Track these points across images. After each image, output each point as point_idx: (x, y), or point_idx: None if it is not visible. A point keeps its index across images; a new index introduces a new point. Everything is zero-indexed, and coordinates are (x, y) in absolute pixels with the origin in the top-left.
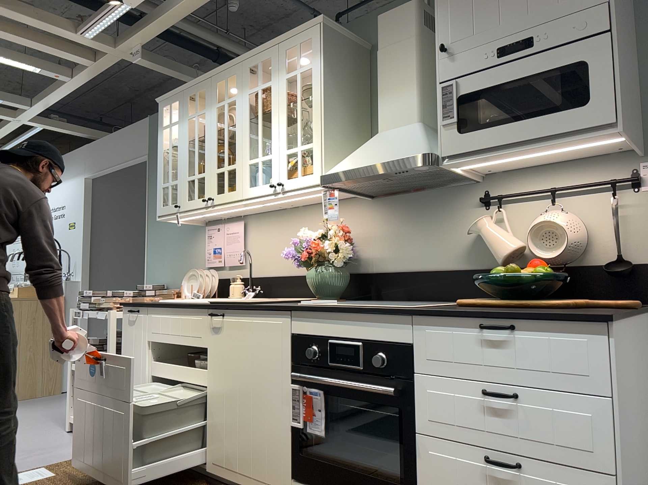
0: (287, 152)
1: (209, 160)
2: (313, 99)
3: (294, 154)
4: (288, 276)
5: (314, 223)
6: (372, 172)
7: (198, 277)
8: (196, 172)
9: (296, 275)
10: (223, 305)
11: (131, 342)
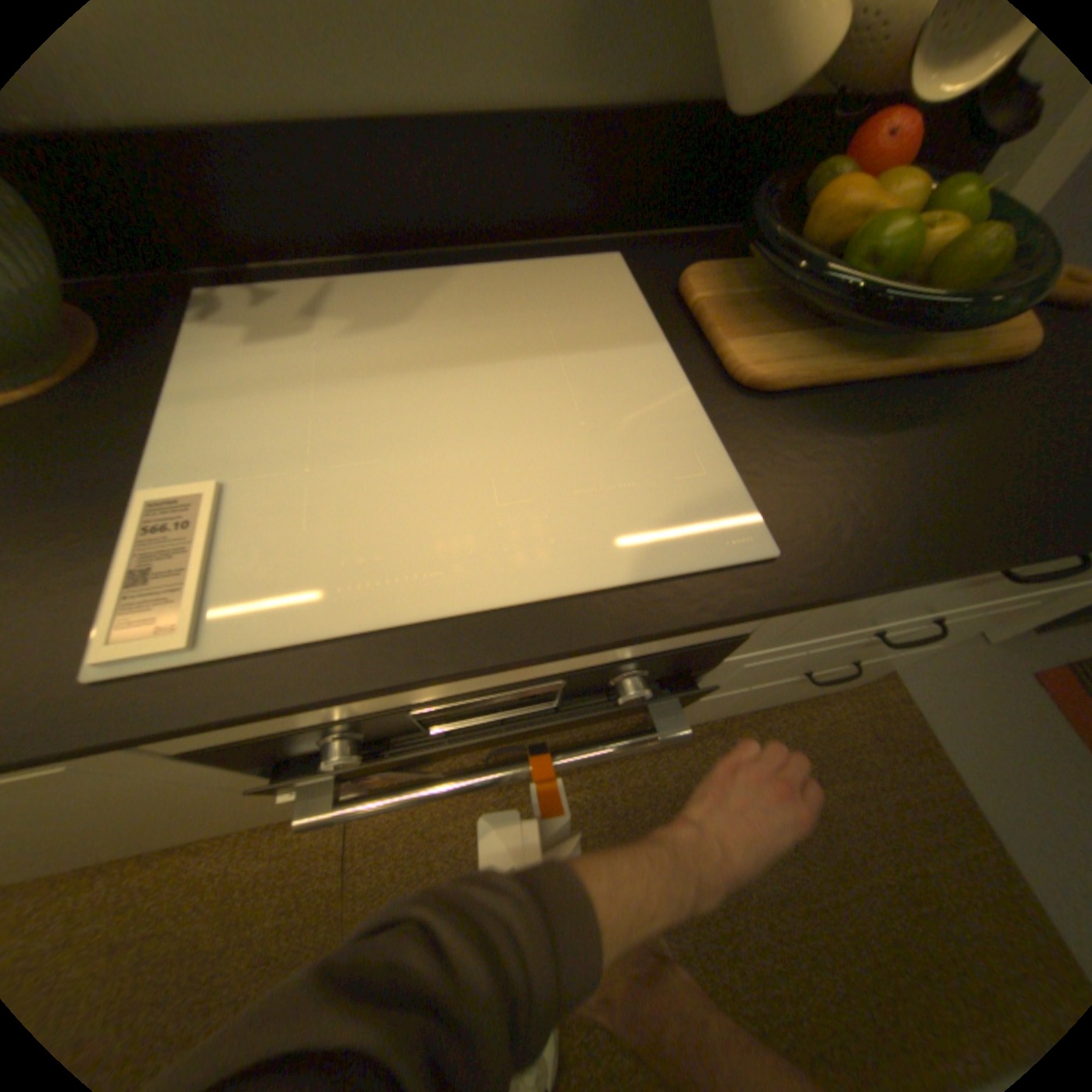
0: None
1: None
2: None
3: None
4: None
5: None
6: None
7: None
8: None
9: None
10: None
11: None
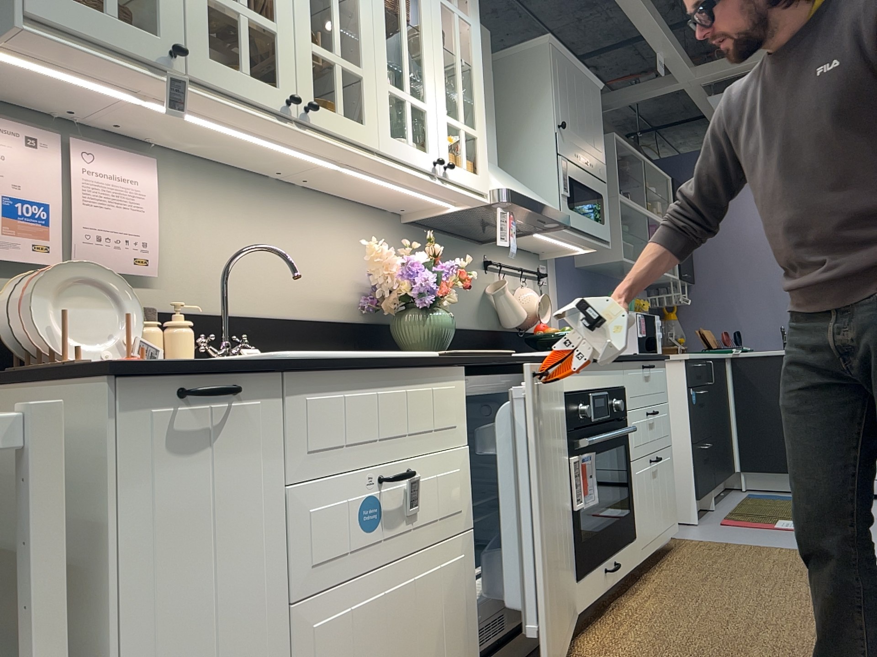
0: (449, 122)
1: (291, 6)
2: (476, 72)
3: (453, 131)
4: (282, 319)
5: (327, 230)
6: (545, 213)
7: (85, 293)
8: (243, 0)
9: (300, 320)
10: (495, 359)
11: (191, 522)
